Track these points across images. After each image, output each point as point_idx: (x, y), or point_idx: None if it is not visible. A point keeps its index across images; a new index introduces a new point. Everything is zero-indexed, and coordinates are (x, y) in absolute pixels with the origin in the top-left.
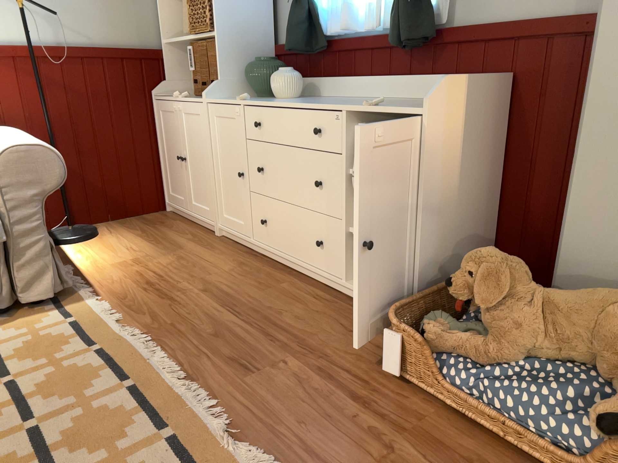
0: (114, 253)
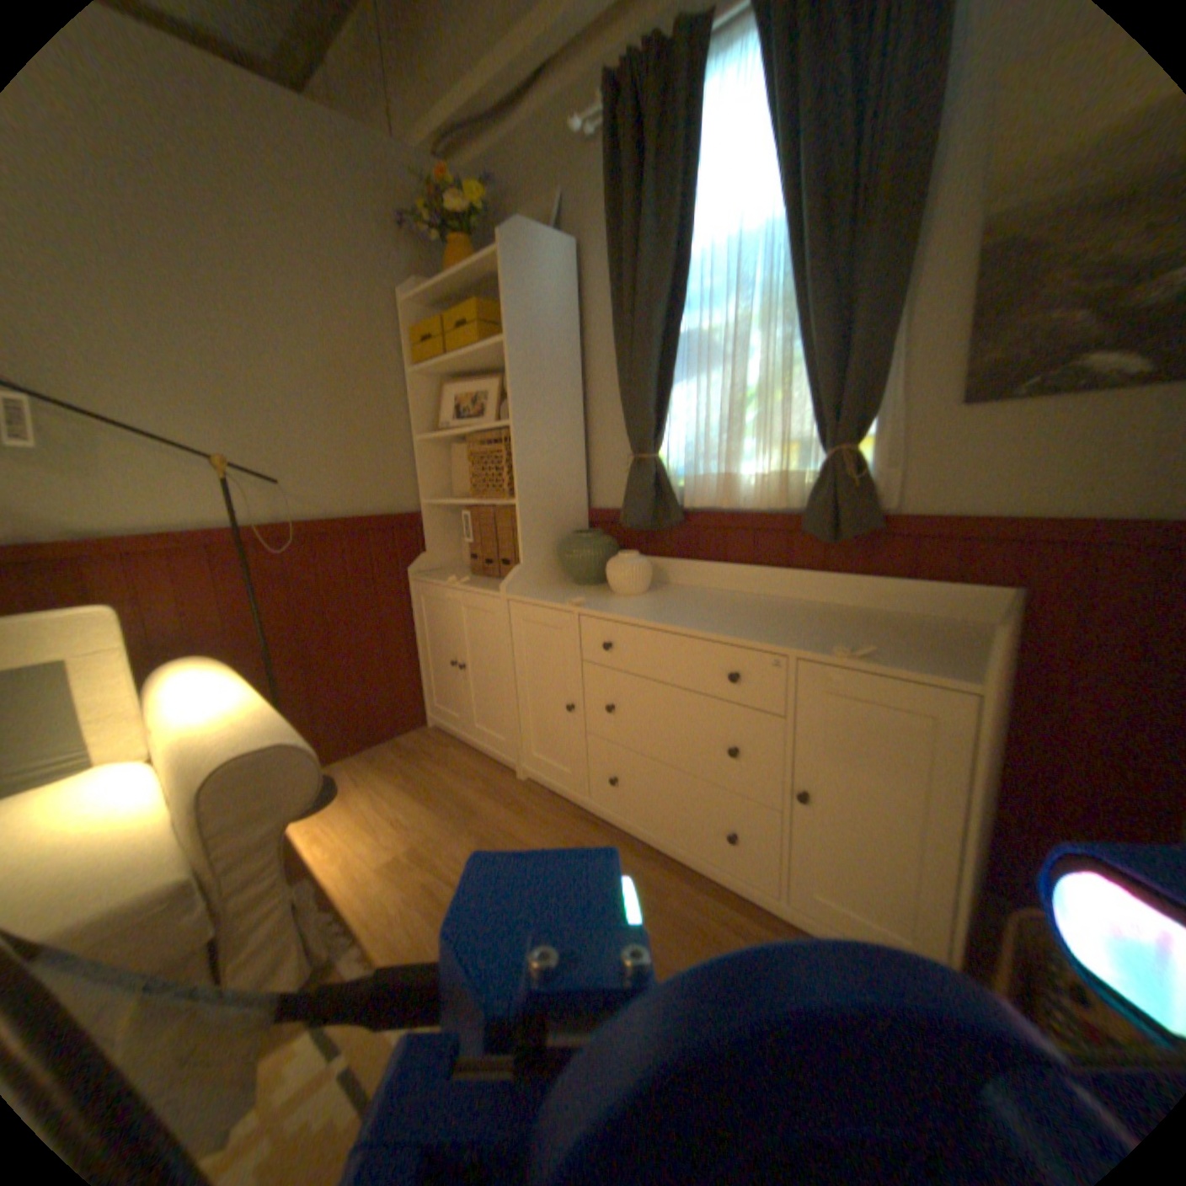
0: (373, 836)
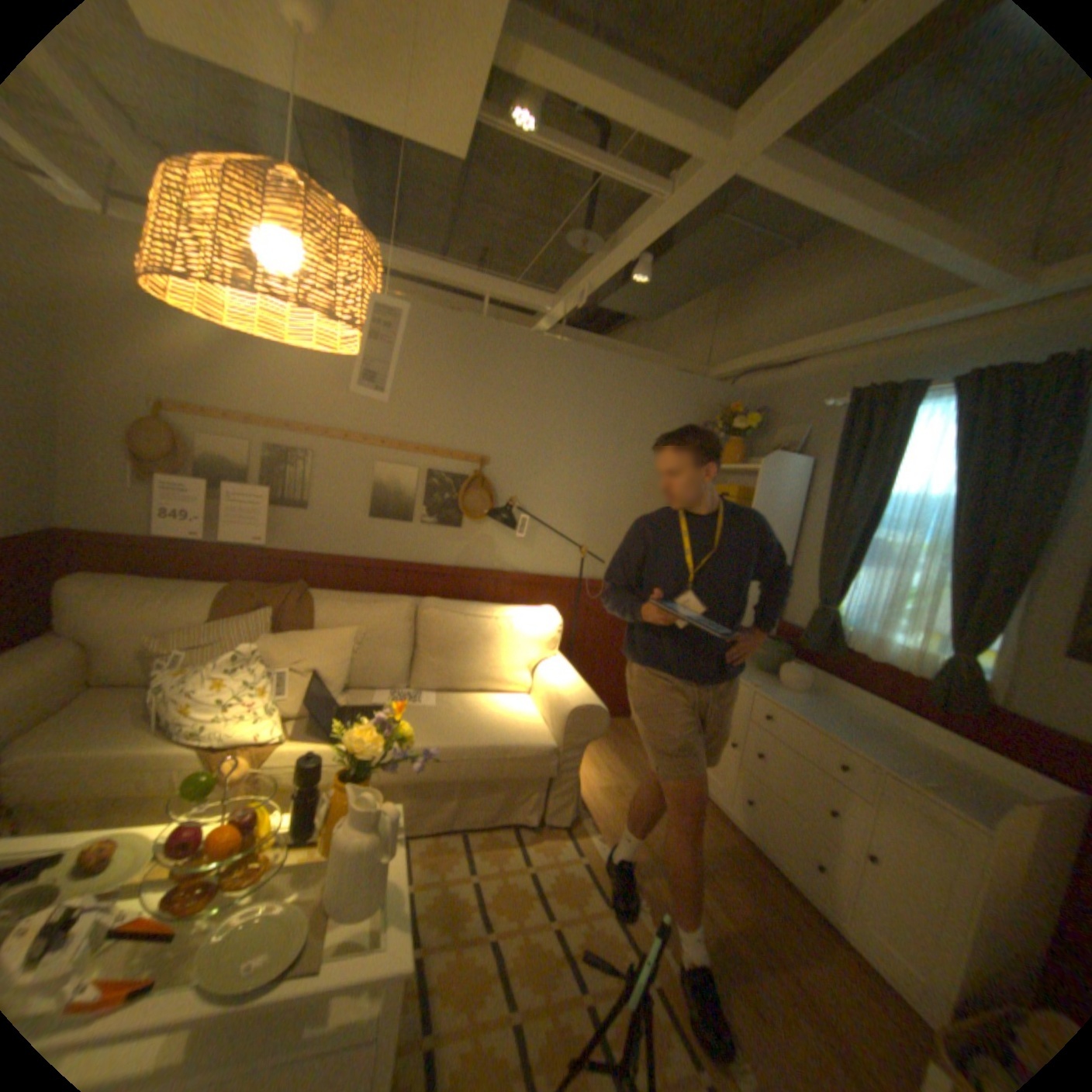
0: (597, 772)
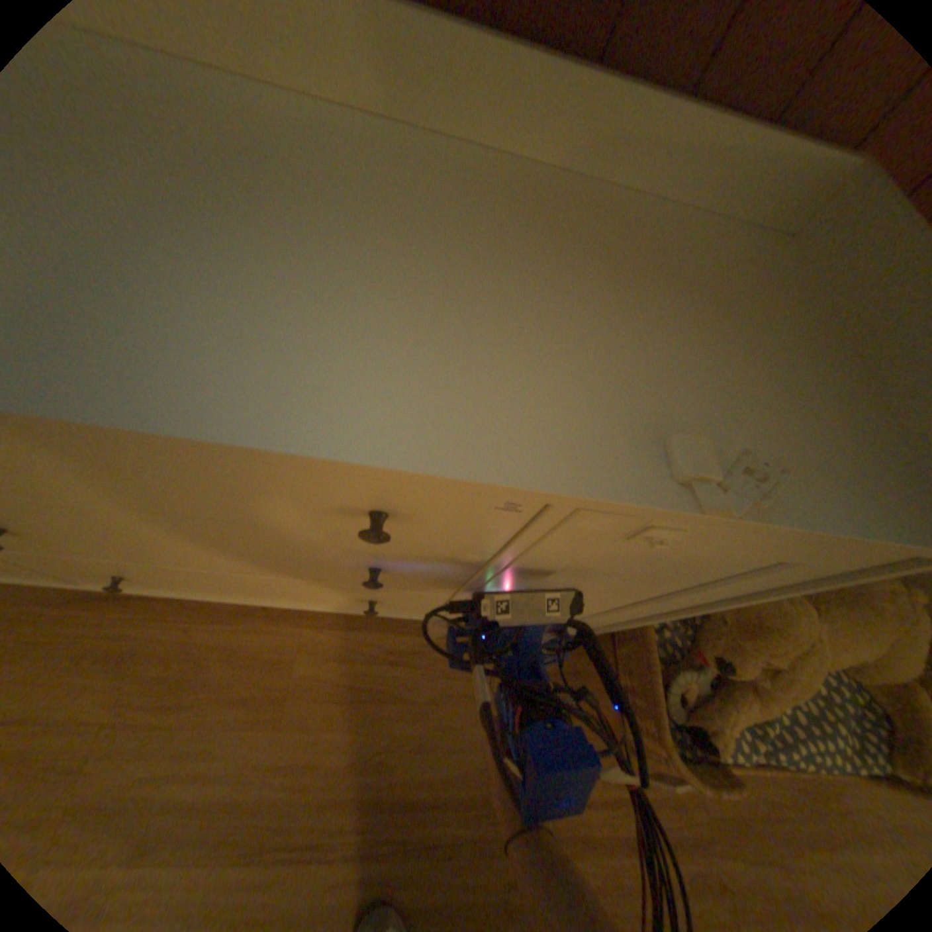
0: None
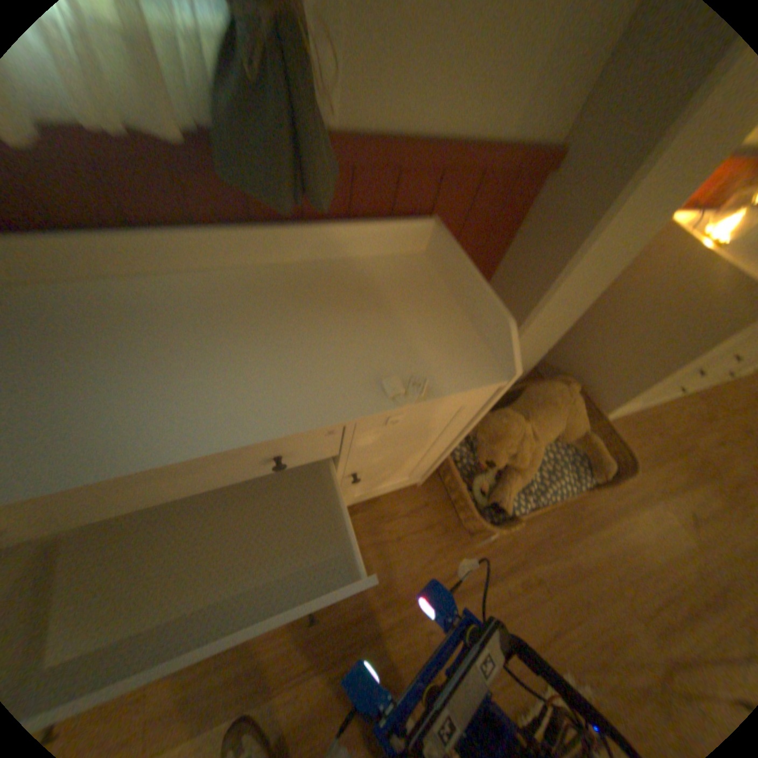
0: None
